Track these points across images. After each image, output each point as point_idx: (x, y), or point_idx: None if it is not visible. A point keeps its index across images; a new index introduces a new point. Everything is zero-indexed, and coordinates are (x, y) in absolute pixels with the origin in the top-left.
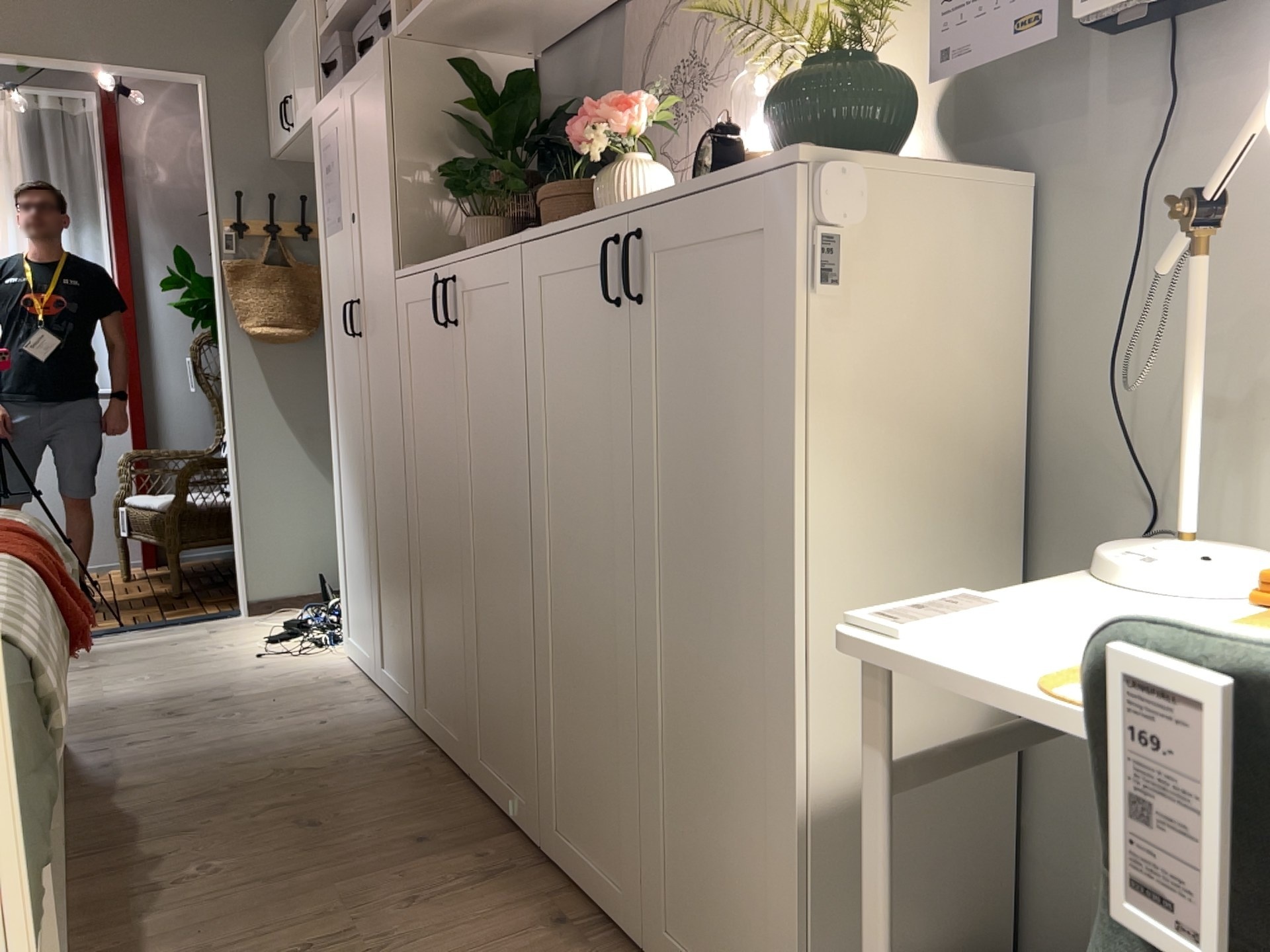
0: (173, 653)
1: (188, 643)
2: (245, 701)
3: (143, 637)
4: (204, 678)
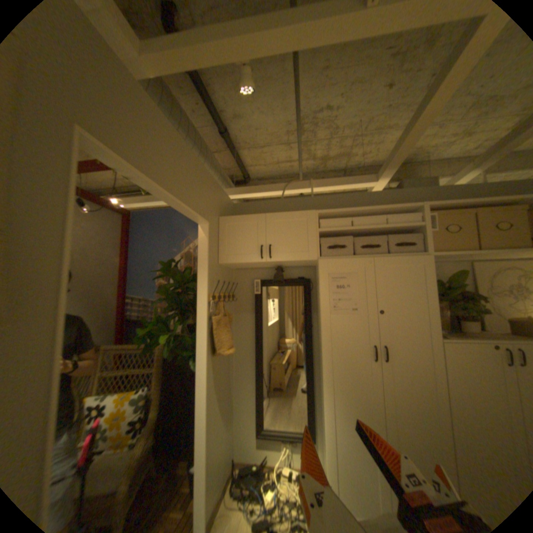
0: None
1: None
2: None
3: None
4: None
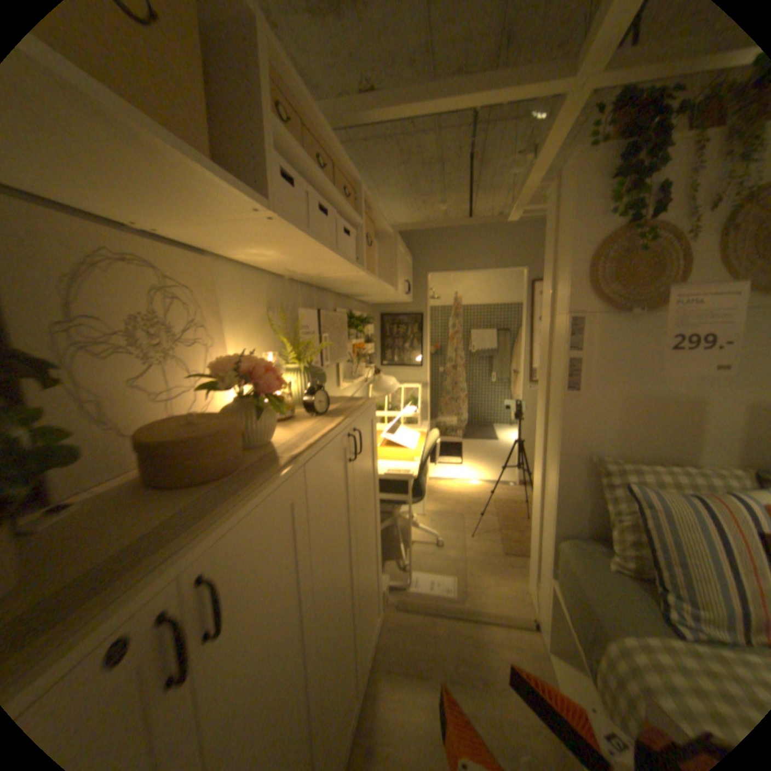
0: None
1: None
2: None
3: None
4: None
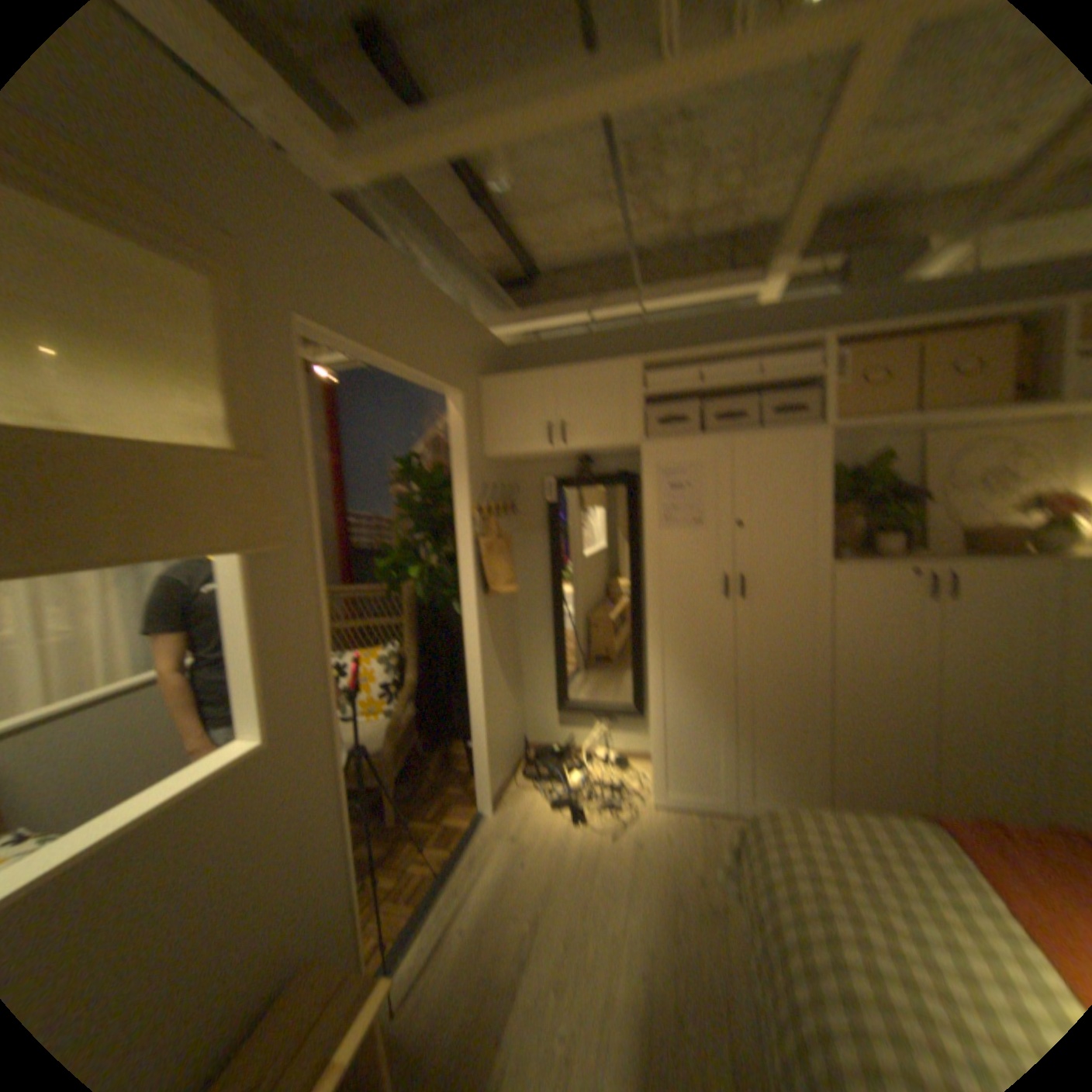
0: (547, 873)
1: (530, 859)
2: (714, 873)
3: (473, 876)
4: (638, 875)
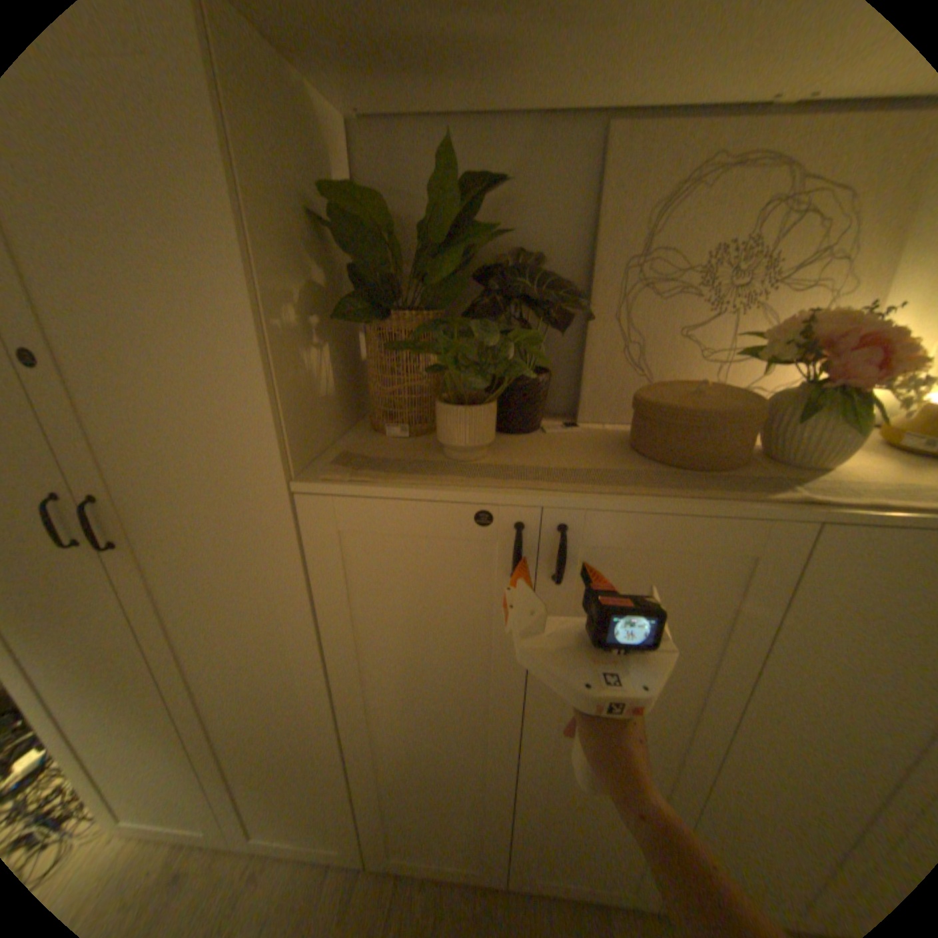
0: None
1: None
2: None
3: None
4: None
